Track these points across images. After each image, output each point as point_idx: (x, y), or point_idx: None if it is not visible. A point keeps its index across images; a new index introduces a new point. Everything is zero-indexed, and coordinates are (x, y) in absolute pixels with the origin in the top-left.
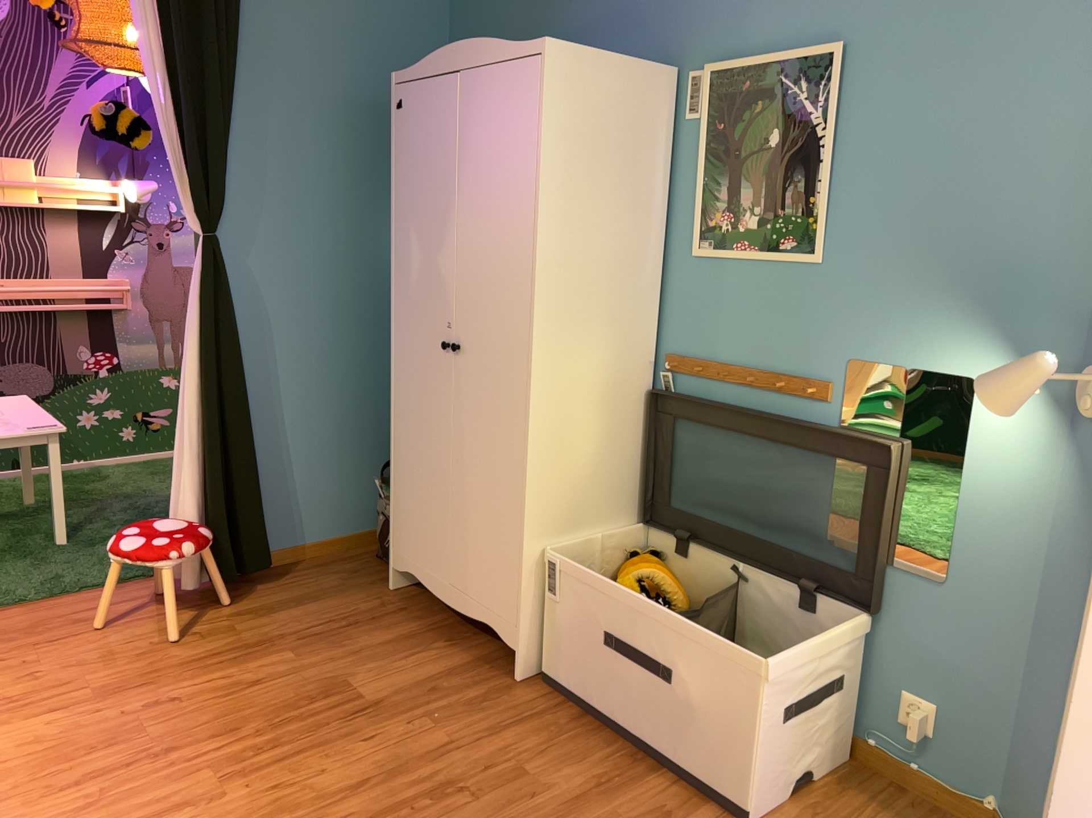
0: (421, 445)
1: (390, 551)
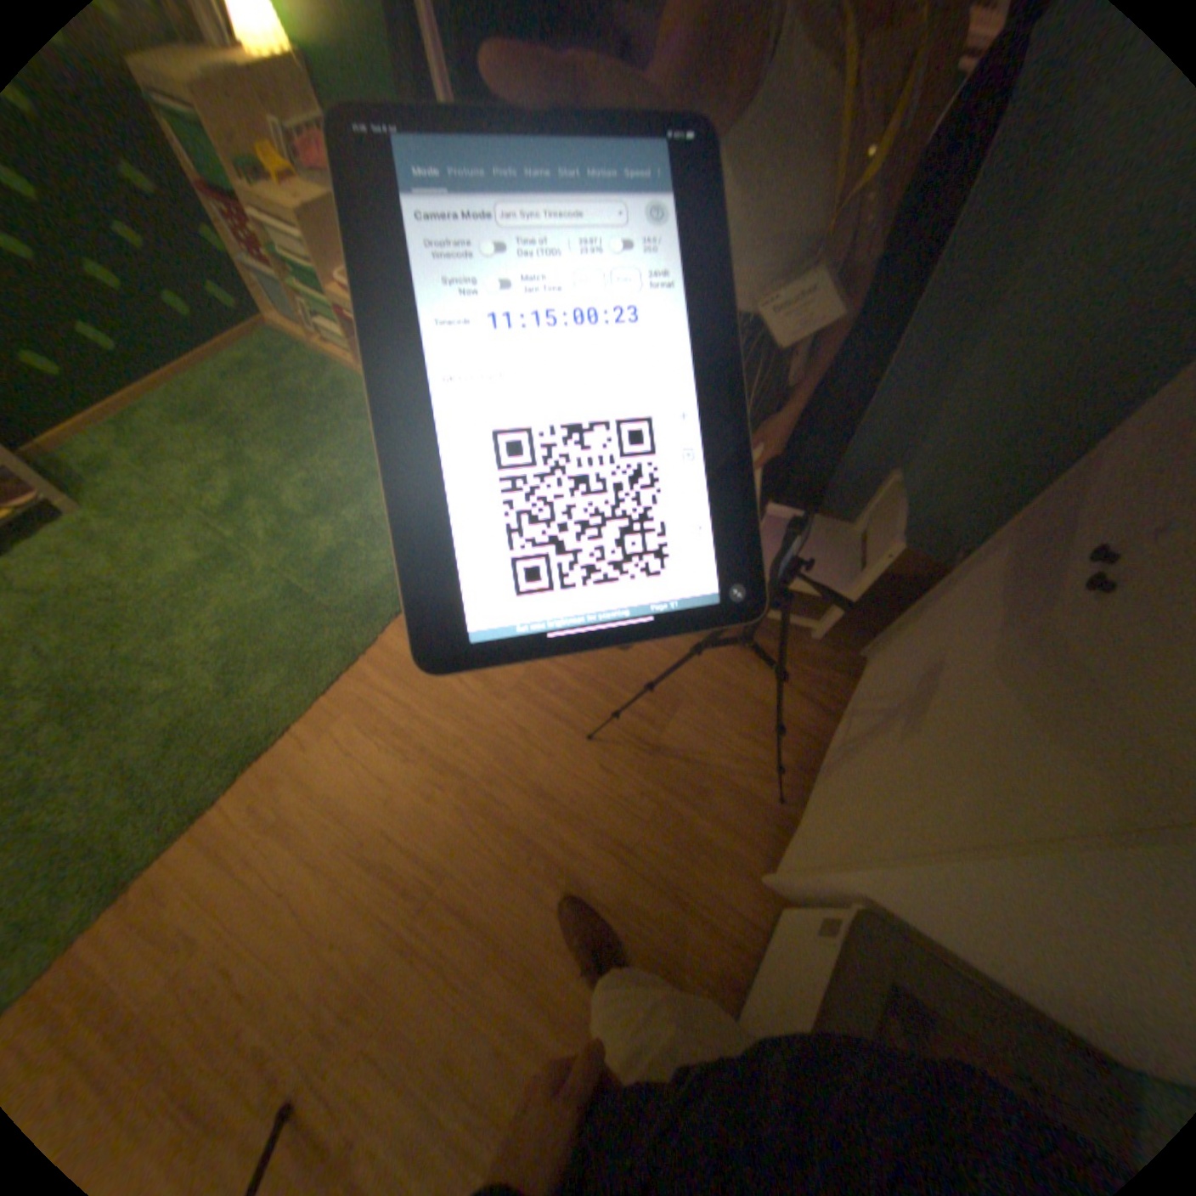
0: (962, 616)
1: (882, 638)
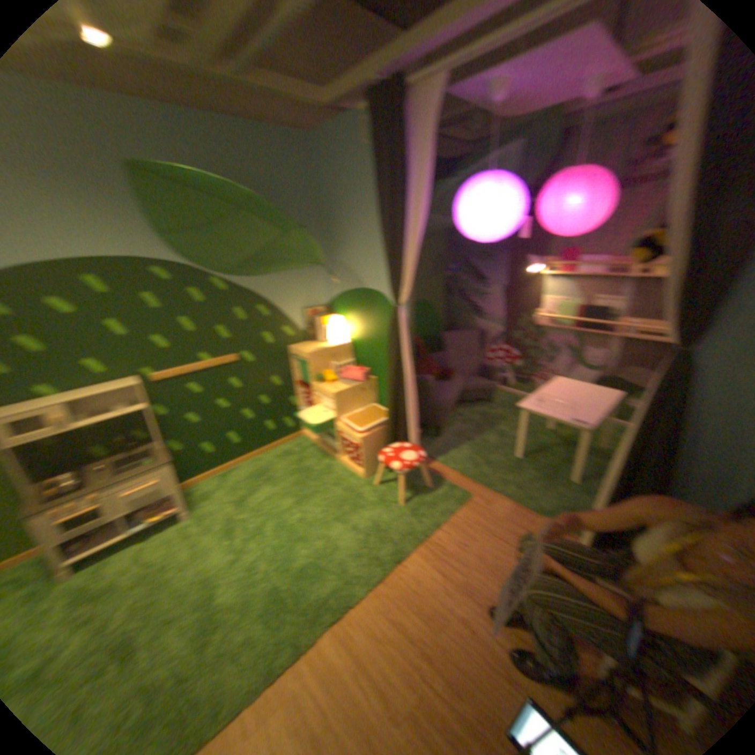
0: None
1: None
